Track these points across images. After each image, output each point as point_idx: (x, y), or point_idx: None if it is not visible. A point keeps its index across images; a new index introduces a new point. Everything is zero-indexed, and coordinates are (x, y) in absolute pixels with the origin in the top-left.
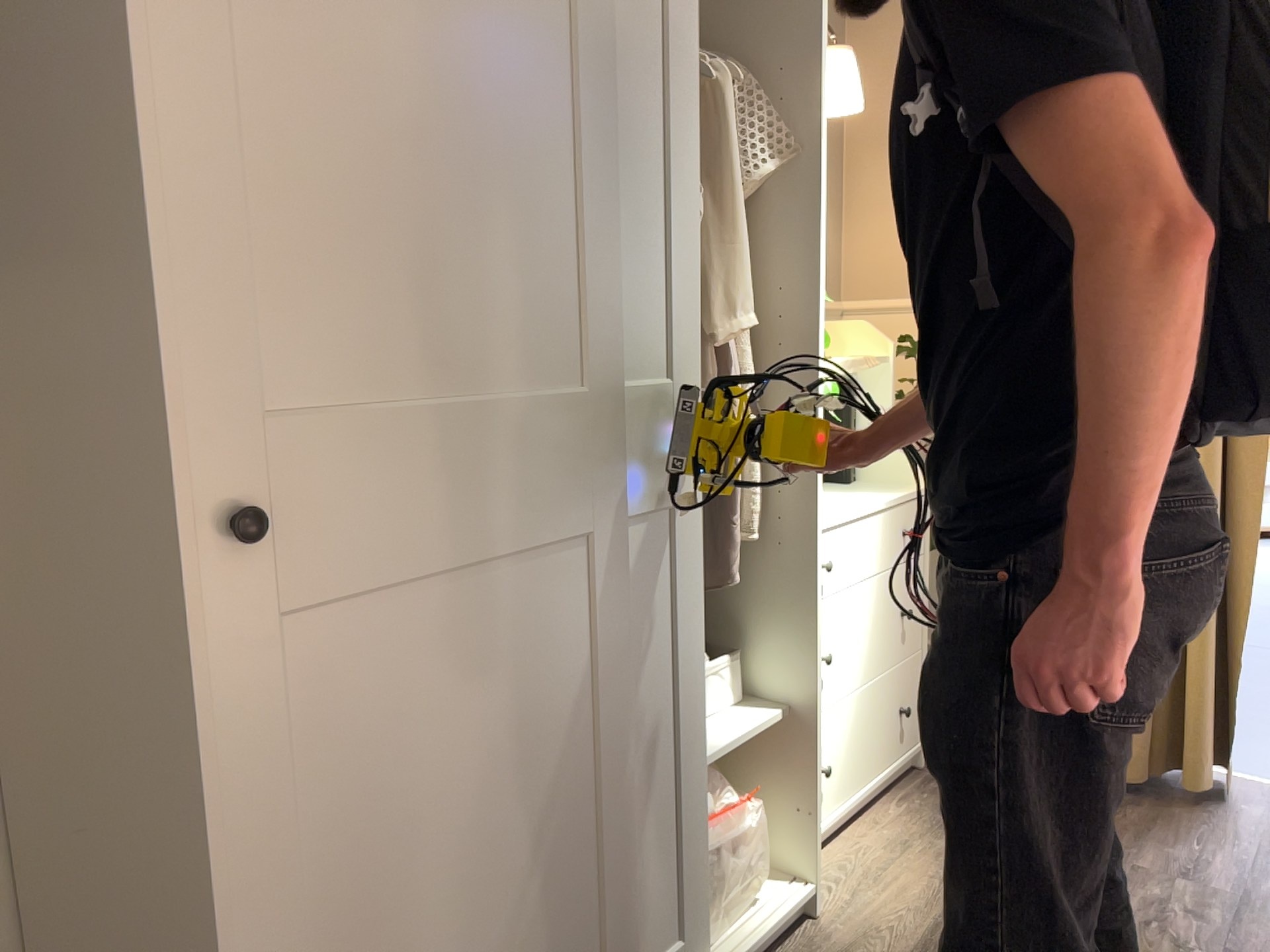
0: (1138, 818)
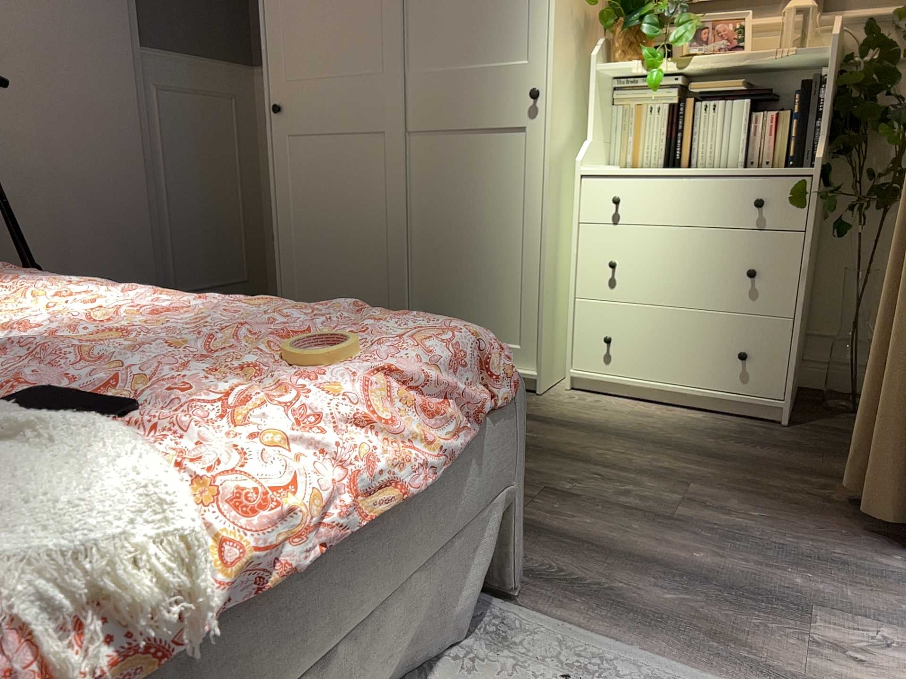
0: (798, 503)
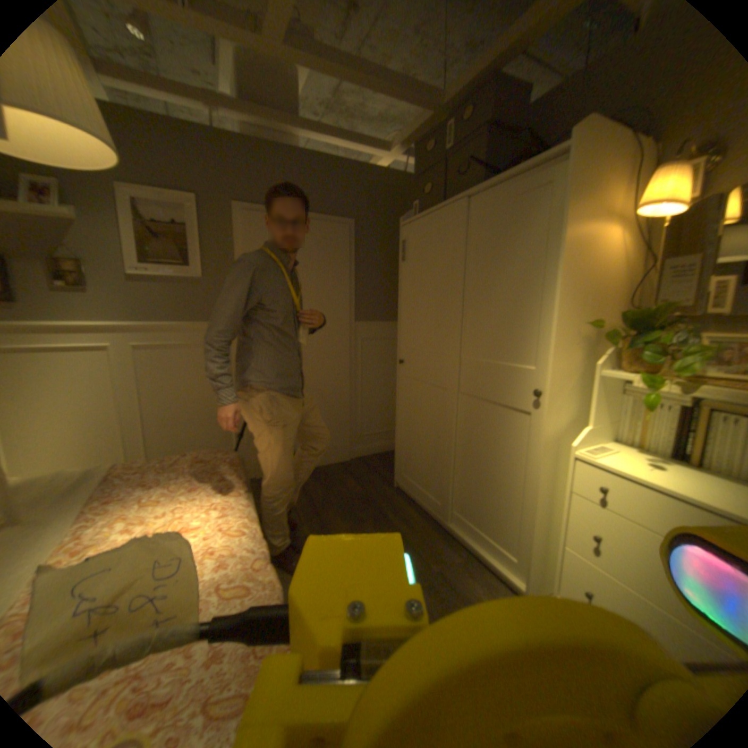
0: None
